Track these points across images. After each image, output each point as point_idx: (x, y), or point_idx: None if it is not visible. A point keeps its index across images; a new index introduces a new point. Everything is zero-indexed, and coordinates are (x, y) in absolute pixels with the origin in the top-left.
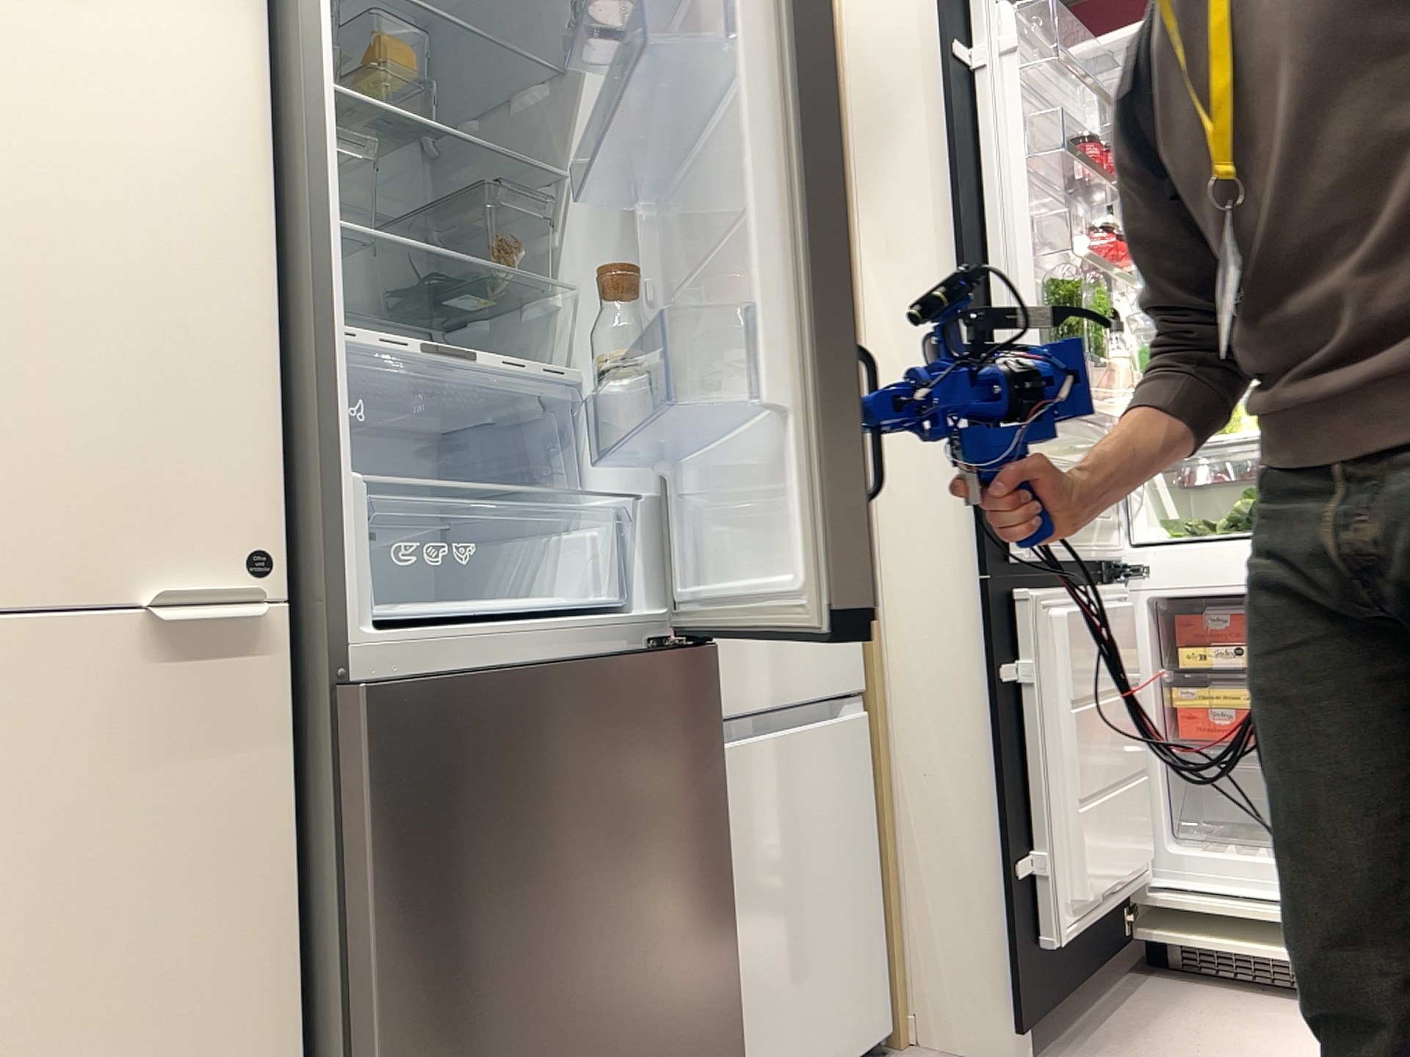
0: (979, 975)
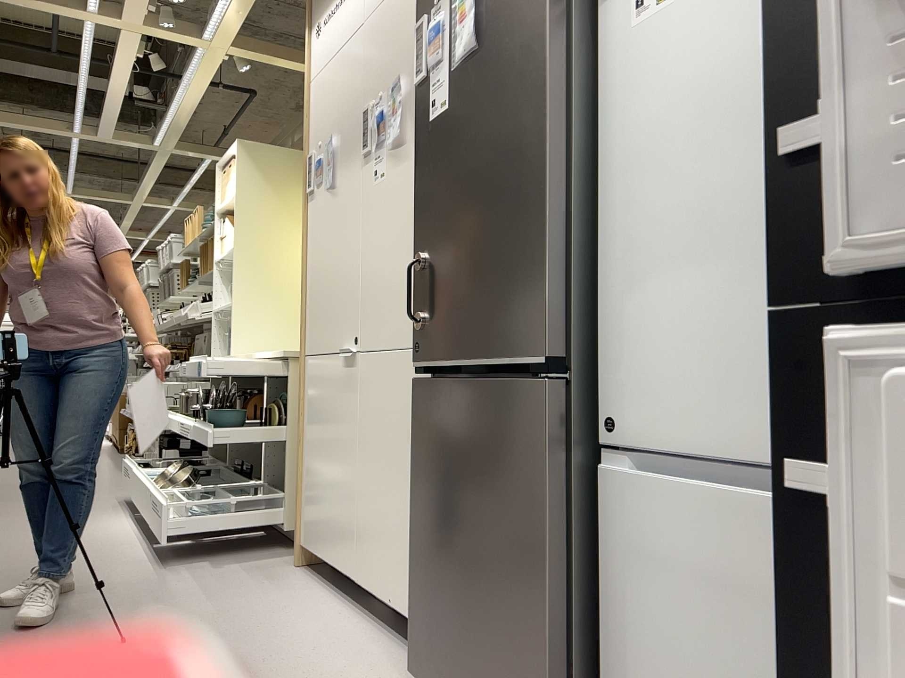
0: None
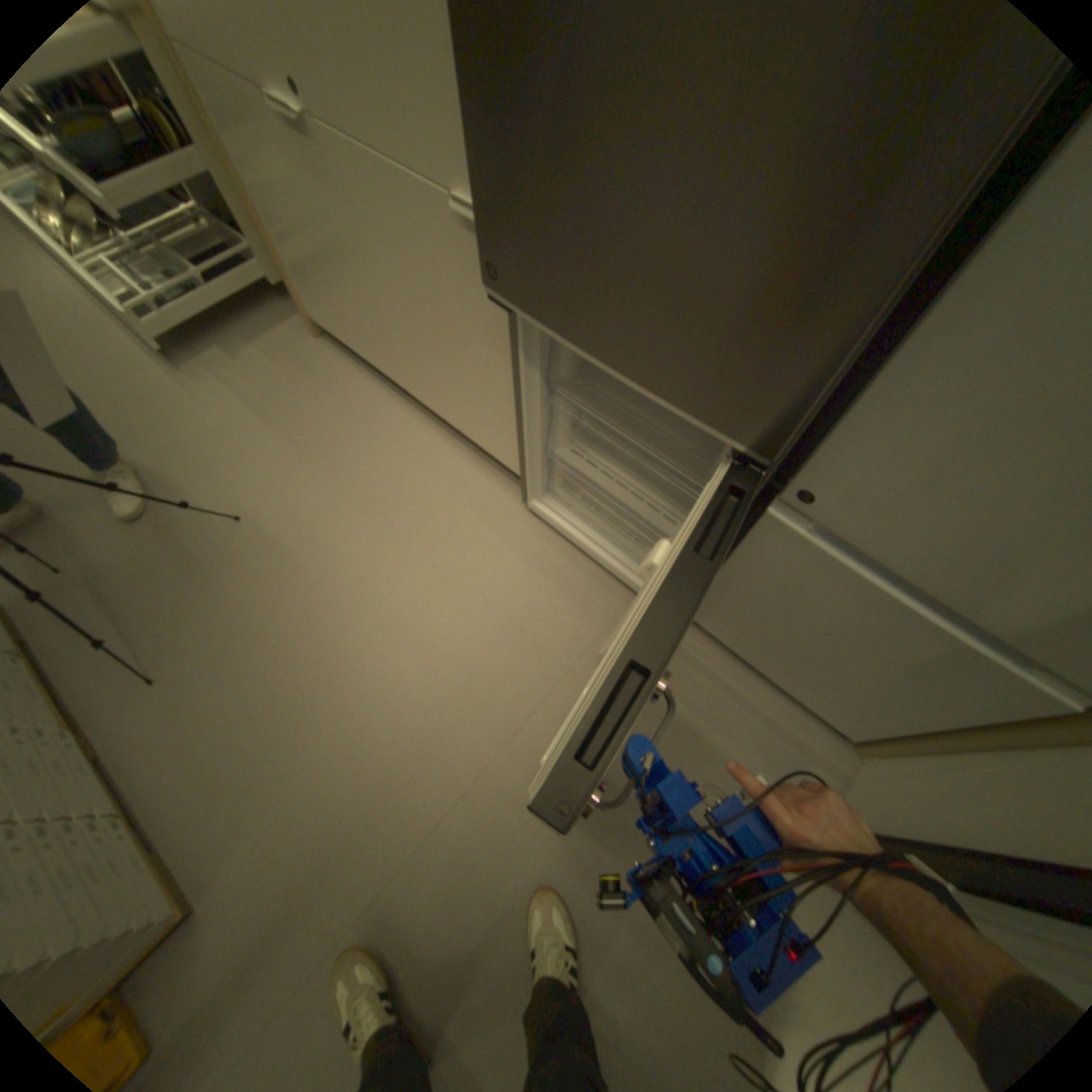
0: (877, 811)
